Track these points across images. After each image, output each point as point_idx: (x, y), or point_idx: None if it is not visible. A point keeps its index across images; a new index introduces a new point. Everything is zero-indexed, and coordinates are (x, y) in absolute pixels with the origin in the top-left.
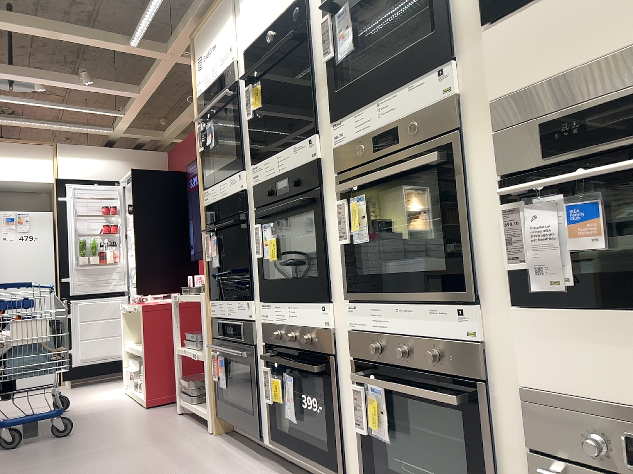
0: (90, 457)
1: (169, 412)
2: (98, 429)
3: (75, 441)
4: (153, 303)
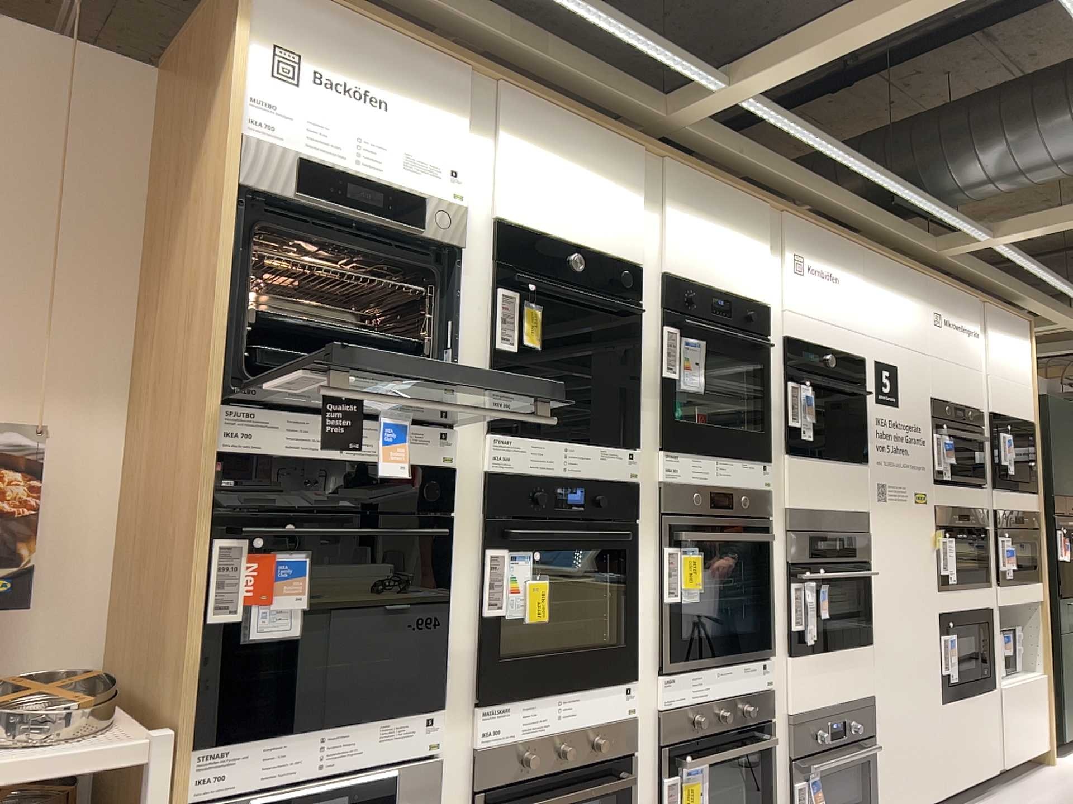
0: None
1: None
2: None
3: None
4: None
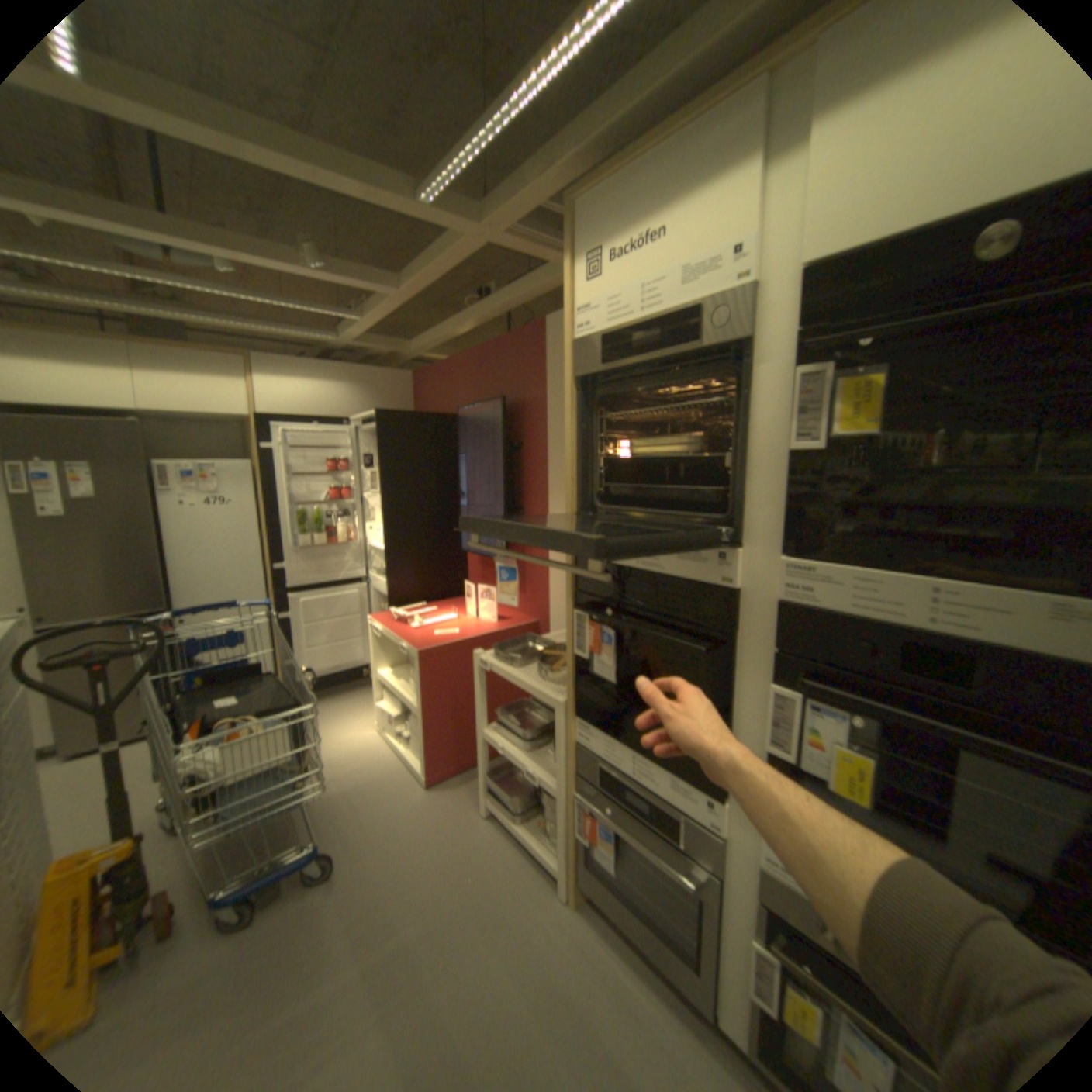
0: (386, 987)
1: (465, 808)
2: (371, 865)
3: (344, 911)
4: (430, 643)
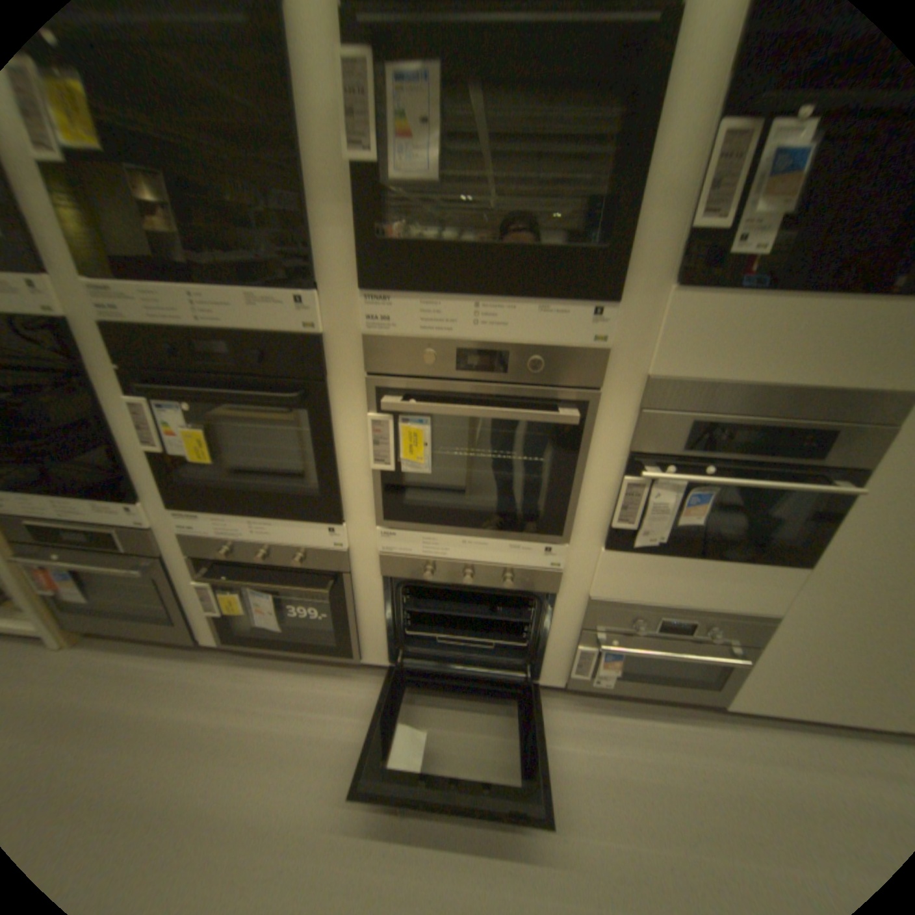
0: None
1: None
2: None
3: None
4: None
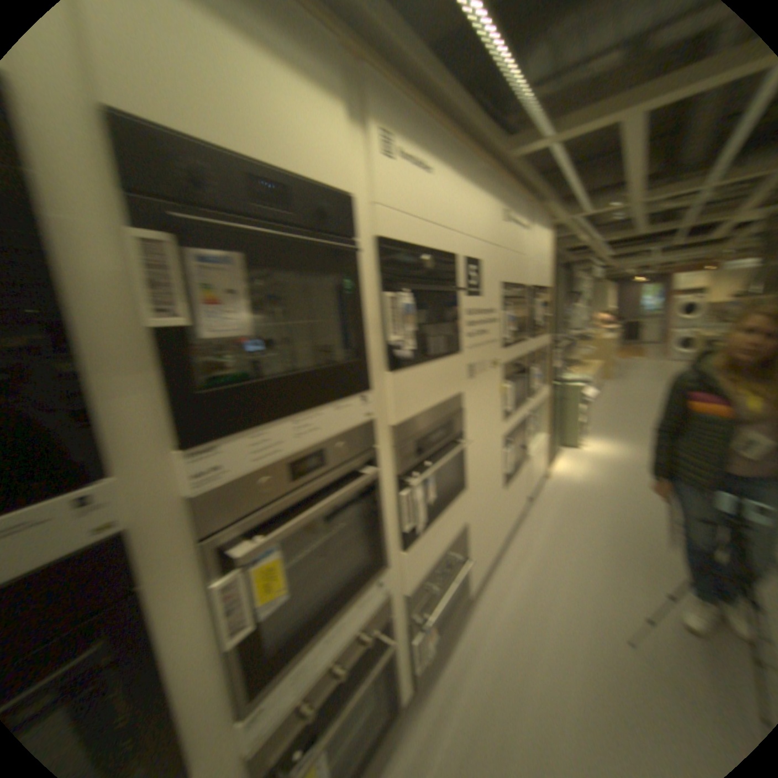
0: None
1: None
2: None
3: None
4: None
